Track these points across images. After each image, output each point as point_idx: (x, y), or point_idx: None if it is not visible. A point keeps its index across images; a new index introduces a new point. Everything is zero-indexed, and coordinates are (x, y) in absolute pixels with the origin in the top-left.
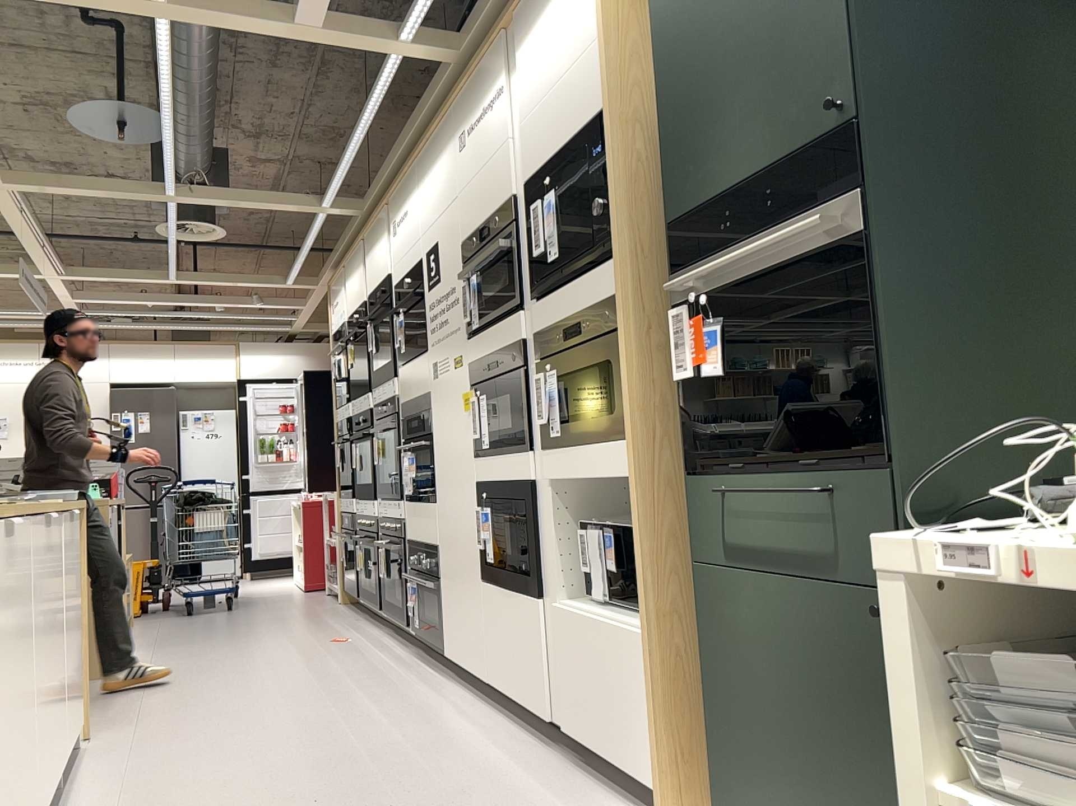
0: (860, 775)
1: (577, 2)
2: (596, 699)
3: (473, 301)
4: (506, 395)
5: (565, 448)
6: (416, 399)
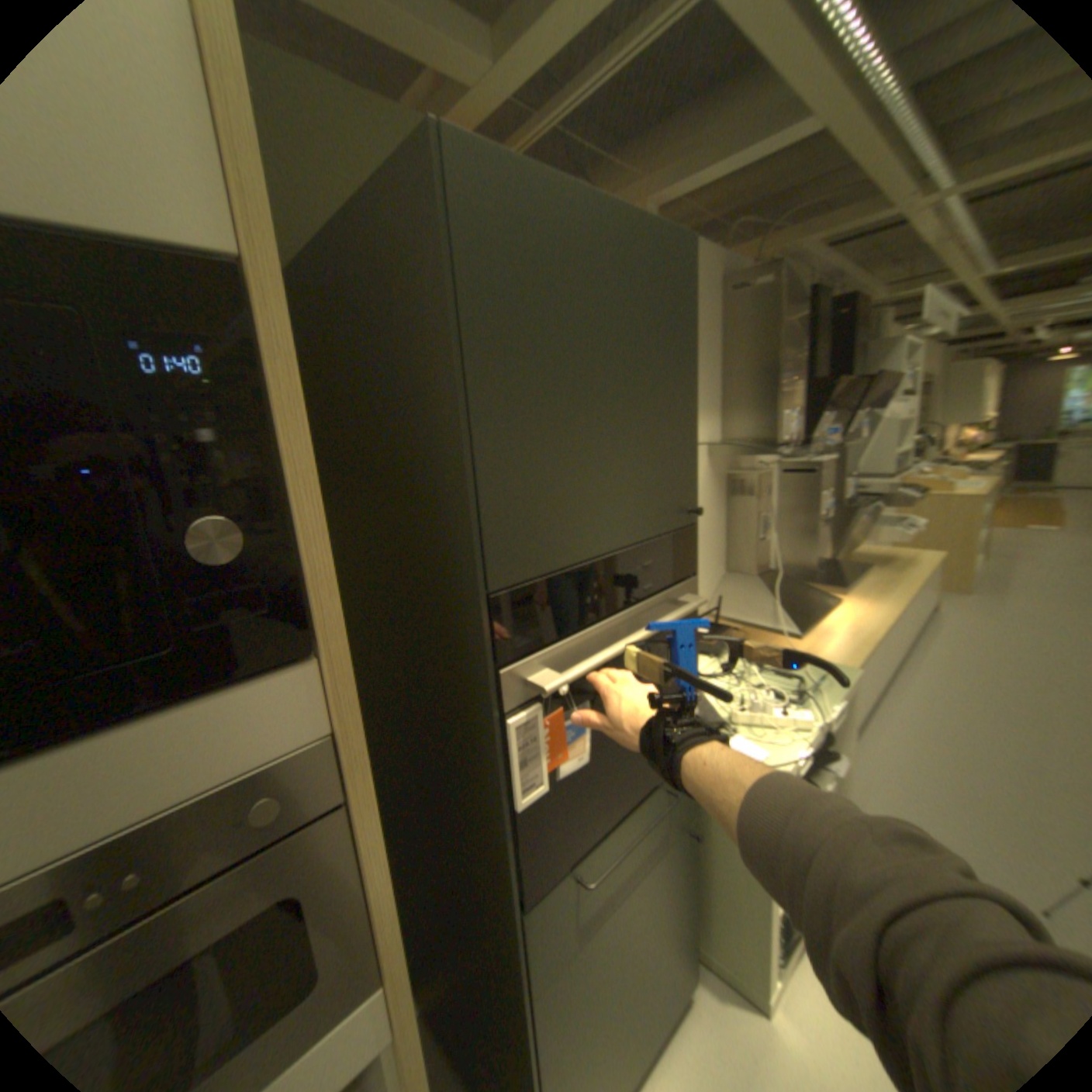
0: (659, 963)
1: None
2: None
3: None
4: None
5: None
6: None
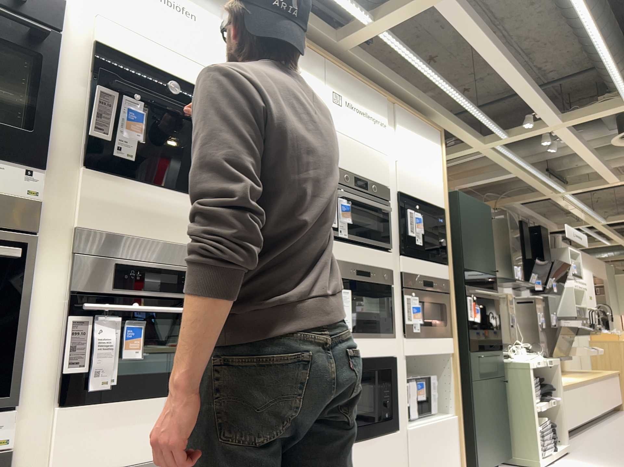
0: (498, 423)
1: (431, 155)
2: (434, 465)
3: (347, 218)
4: (371, 297)
5: (419, 337)
6: (149, 240)
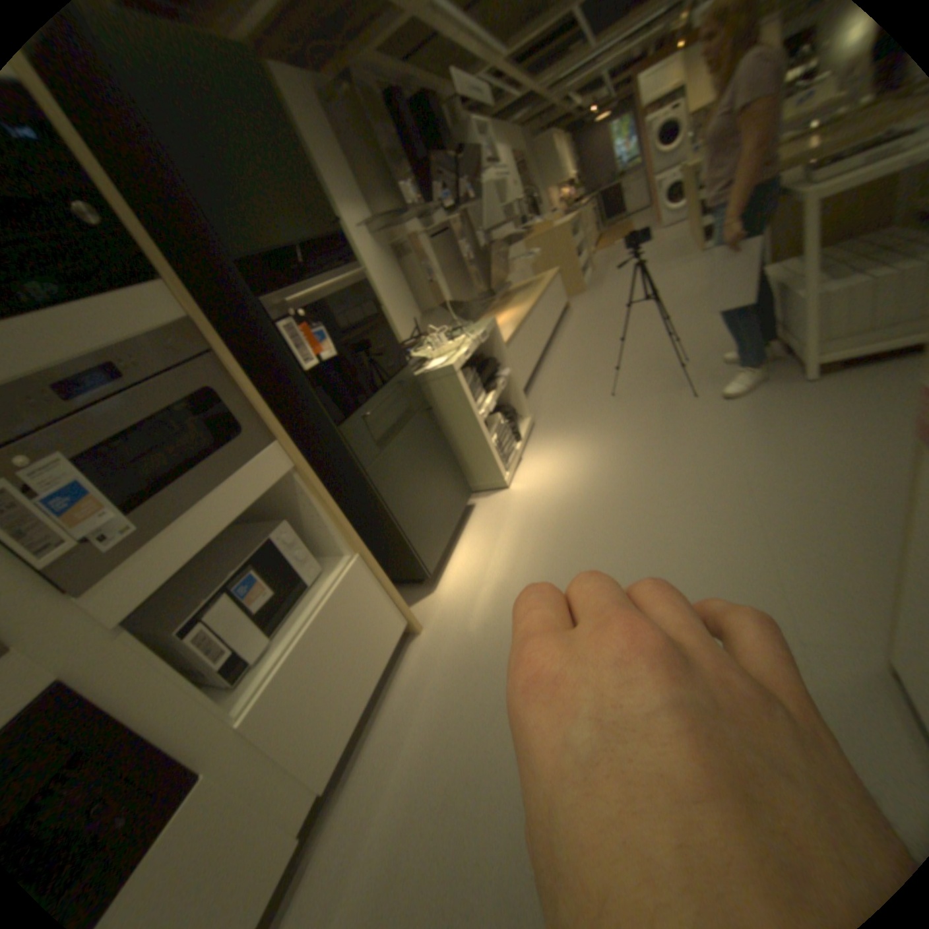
0: (438, 476)
1: None
2: (339, 684)
3: None
4: None
5: (148, 543)
6: None
